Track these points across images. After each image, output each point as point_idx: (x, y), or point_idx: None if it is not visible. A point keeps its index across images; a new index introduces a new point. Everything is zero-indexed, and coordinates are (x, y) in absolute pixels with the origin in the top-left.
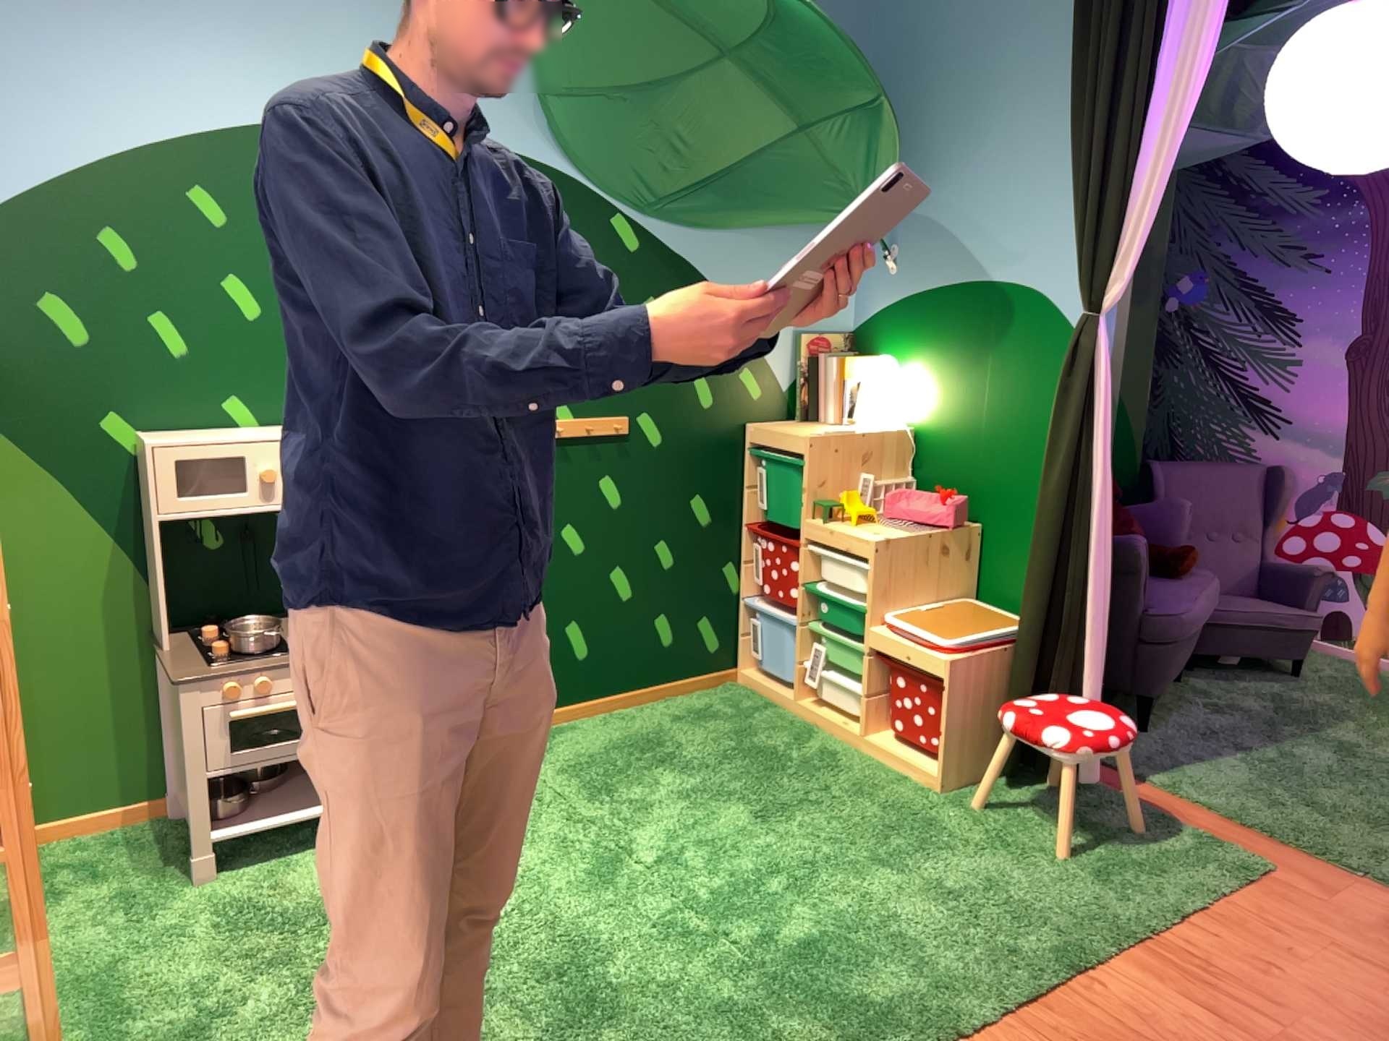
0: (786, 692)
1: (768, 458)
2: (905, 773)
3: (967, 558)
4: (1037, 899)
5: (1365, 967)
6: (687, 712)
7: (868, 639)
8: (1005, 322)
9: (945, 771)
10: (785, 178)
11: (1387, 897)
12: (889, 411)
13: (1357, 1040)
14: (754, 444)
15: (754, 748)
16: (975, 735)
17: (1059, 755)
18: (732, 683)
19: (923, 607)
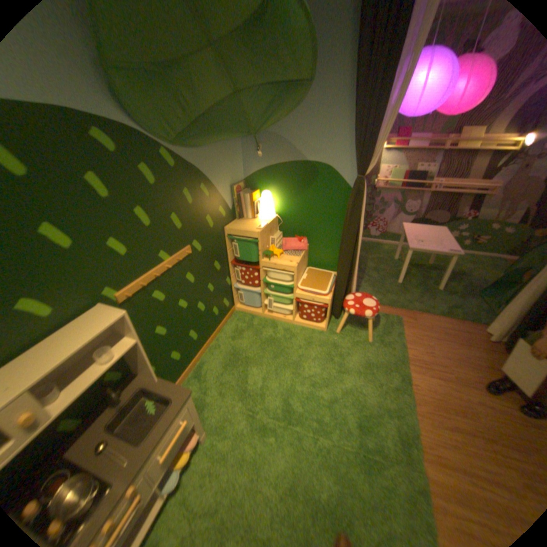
0: (256, 310)
1: (238, 240)
2: (311, 328)
3: (306, 256)
4: (380, 362)
5: (441, 342)
6: (231, 332)
7: (290, 293)
8: (314, 176)
9: (324, 324)
10: (226, 119)
11: (422, 315)
12: (271, 212)
13: (462, 369)
14: (227, 234)
15: (265, 339)
16: (329, 312)
17: (370, 318)
18: (234, 312)
19: (301, 277)
